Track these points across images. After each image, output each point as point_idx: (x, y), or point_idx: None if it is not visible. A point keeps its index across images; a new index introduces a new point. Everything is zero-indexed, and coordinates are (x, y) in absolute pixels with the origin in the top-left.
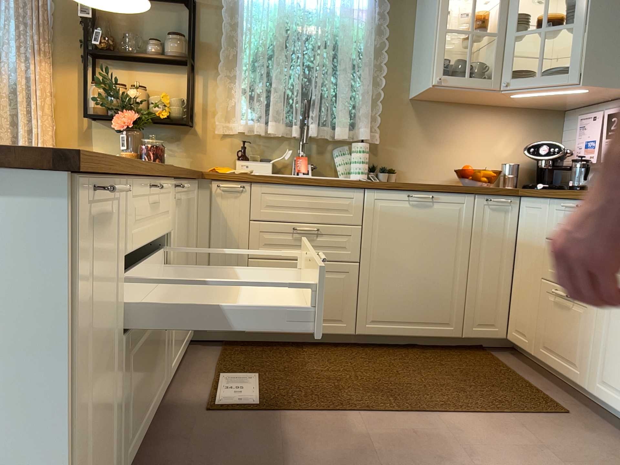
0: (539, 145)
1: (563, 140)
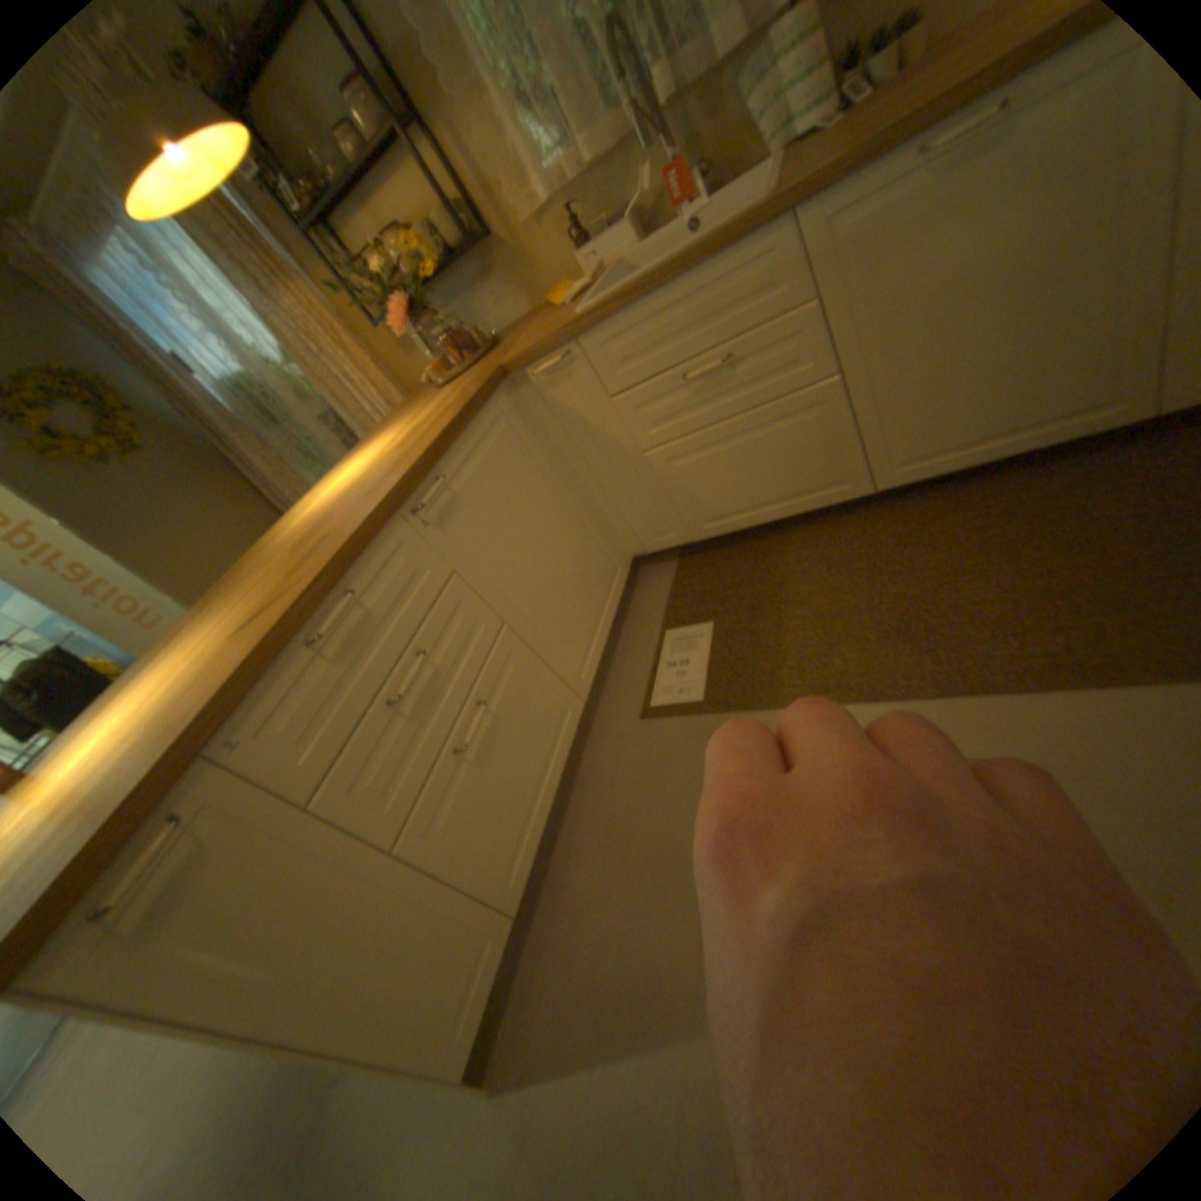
0: None
1: None
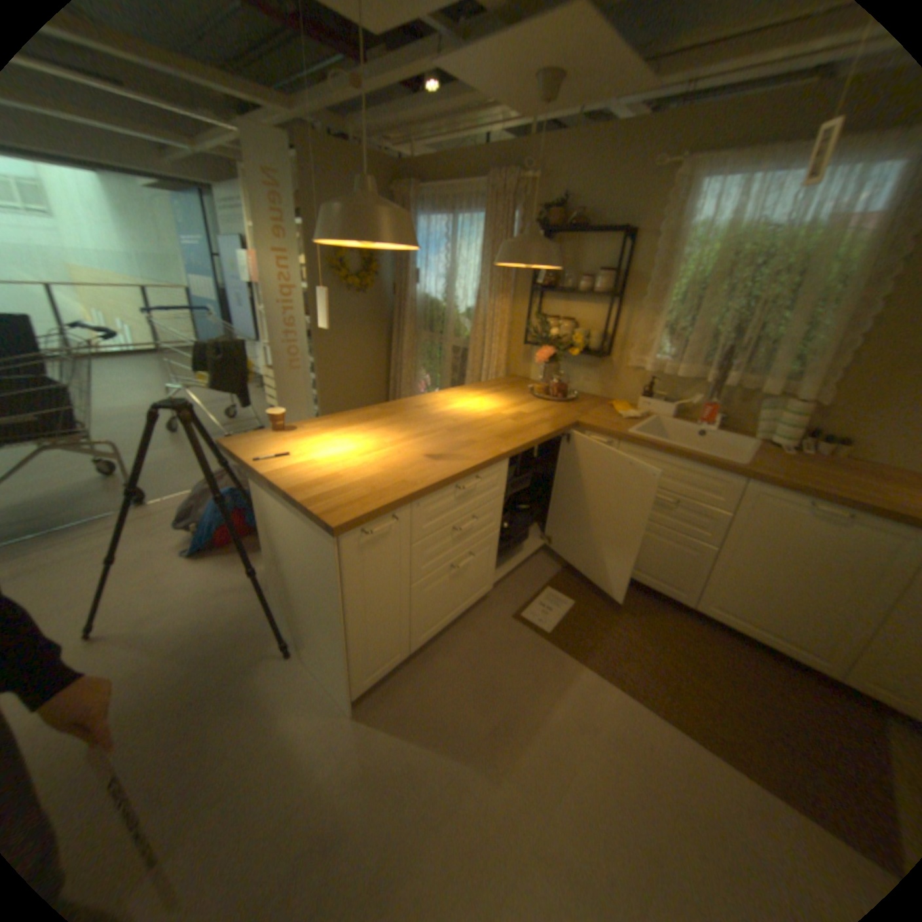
0: None
1: None
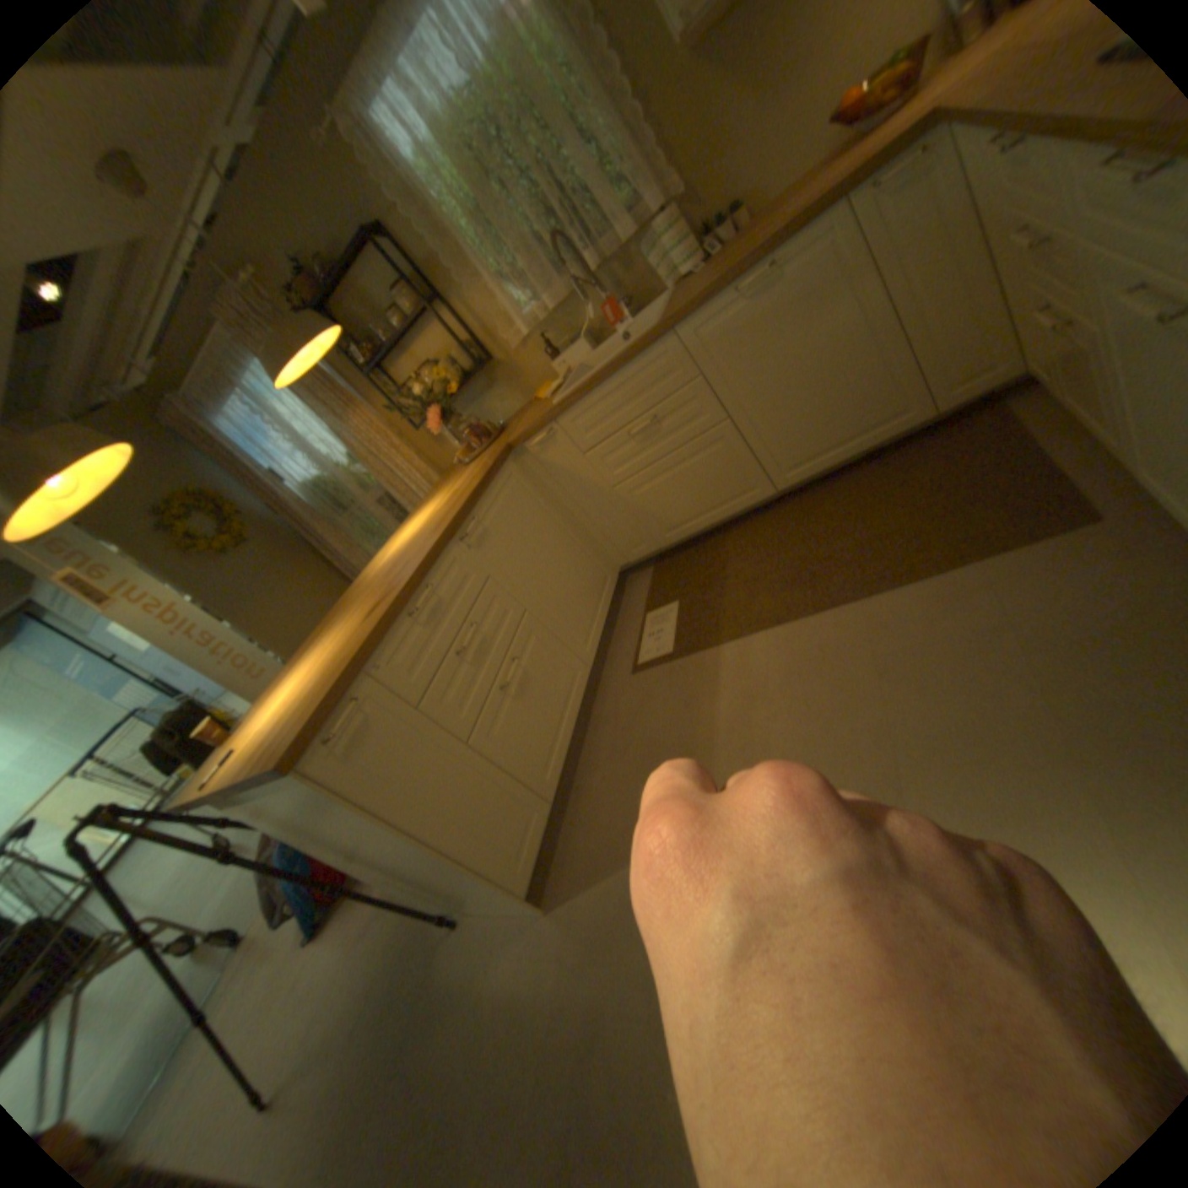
0: None
1: None
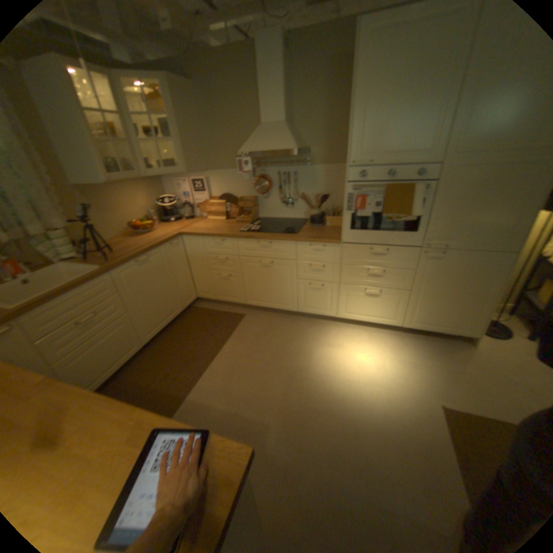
0: (157, 195)
1: (165, 189)
